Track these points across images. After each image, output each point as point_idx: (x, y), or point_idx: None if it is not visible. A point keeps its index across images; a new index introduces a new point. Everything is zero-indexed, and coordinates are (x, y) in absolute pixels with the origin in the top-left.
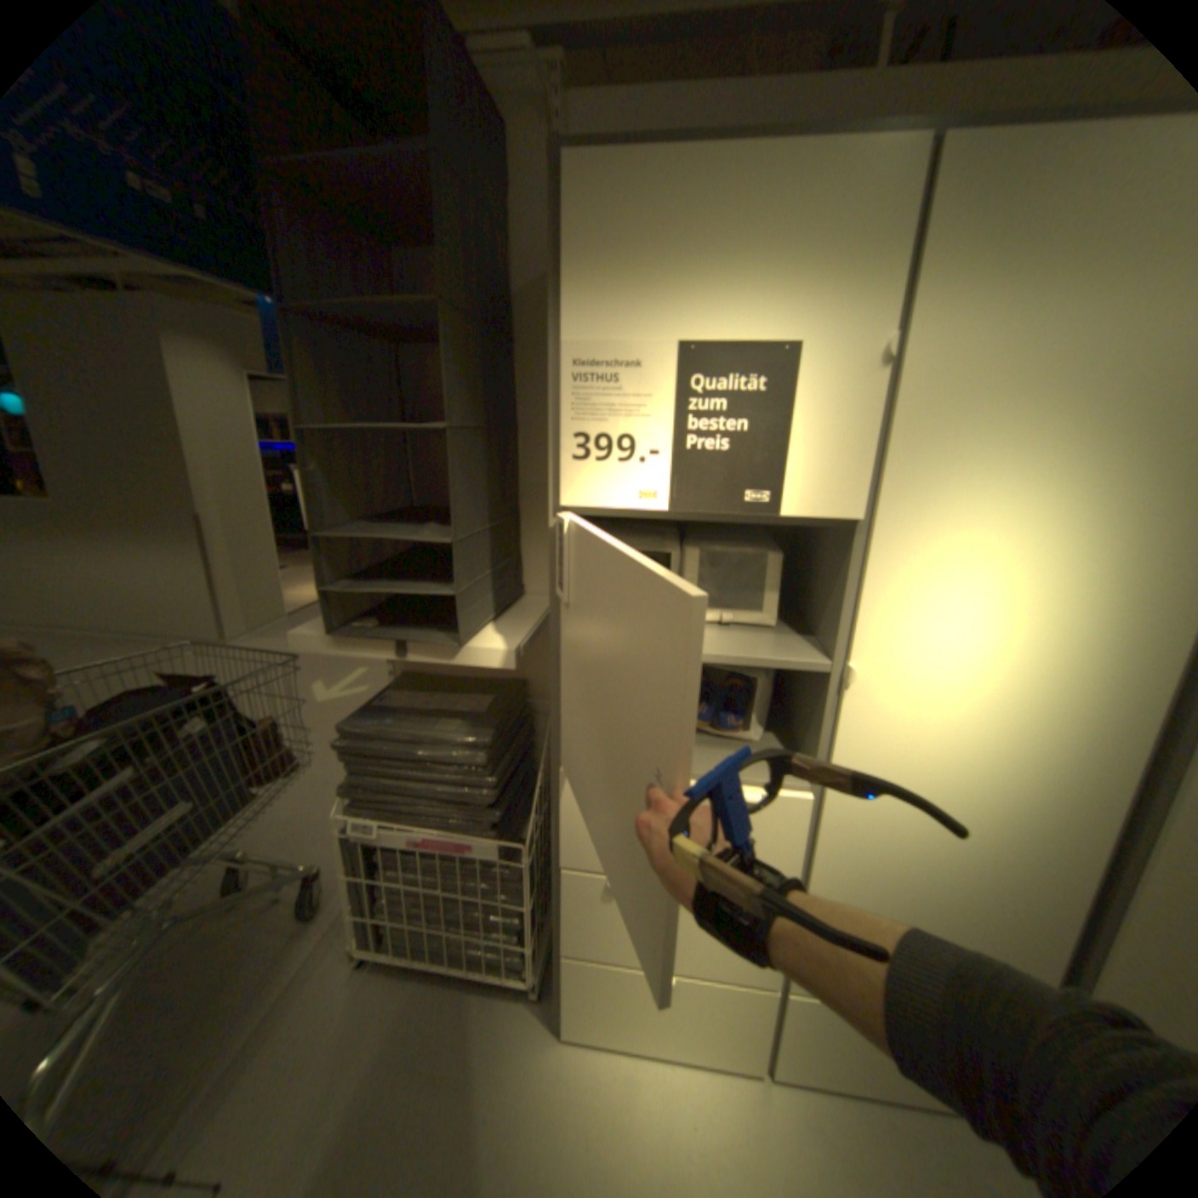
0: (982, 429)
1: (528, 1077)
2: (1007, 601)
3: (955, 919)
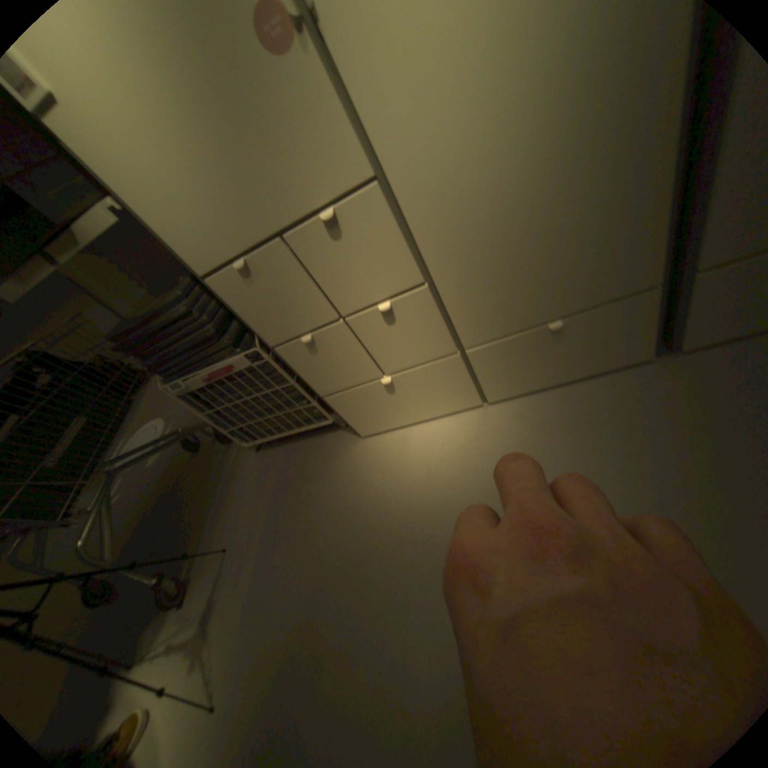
0: None
1: (351, 461)
2: None
3: (555, 224)
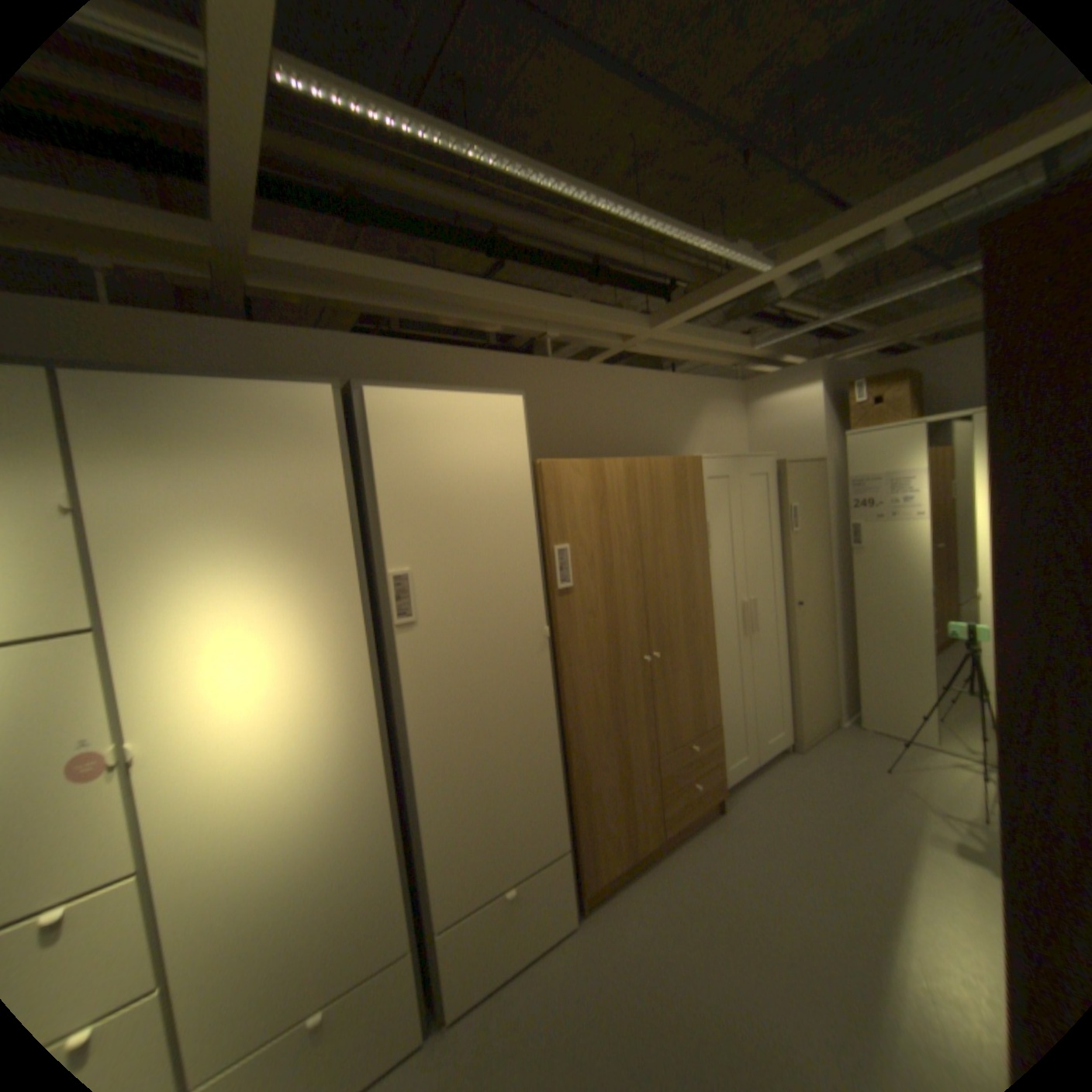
0: (171, 549)
1: None
2: (241, 655)
3: (309, 904)
